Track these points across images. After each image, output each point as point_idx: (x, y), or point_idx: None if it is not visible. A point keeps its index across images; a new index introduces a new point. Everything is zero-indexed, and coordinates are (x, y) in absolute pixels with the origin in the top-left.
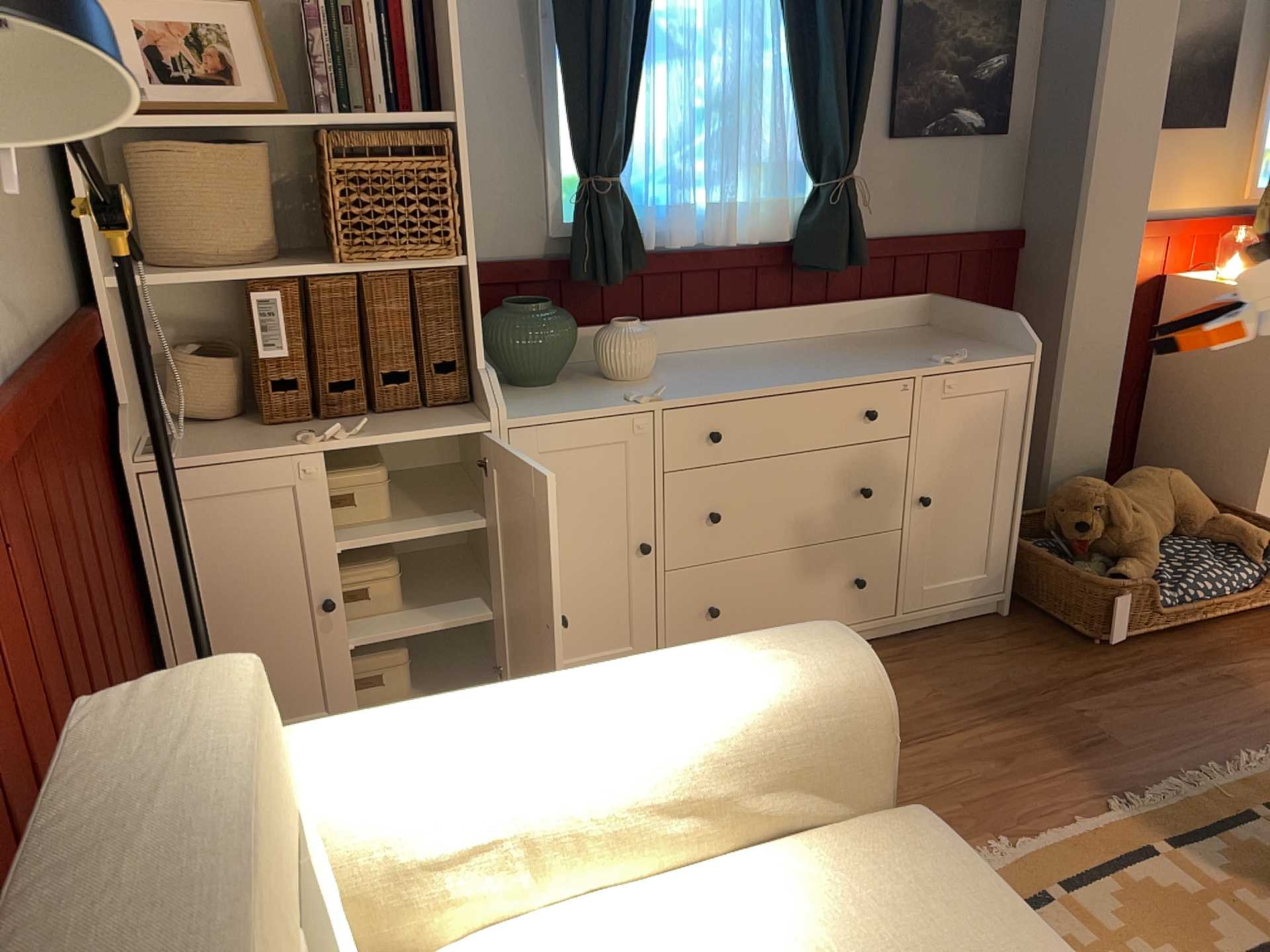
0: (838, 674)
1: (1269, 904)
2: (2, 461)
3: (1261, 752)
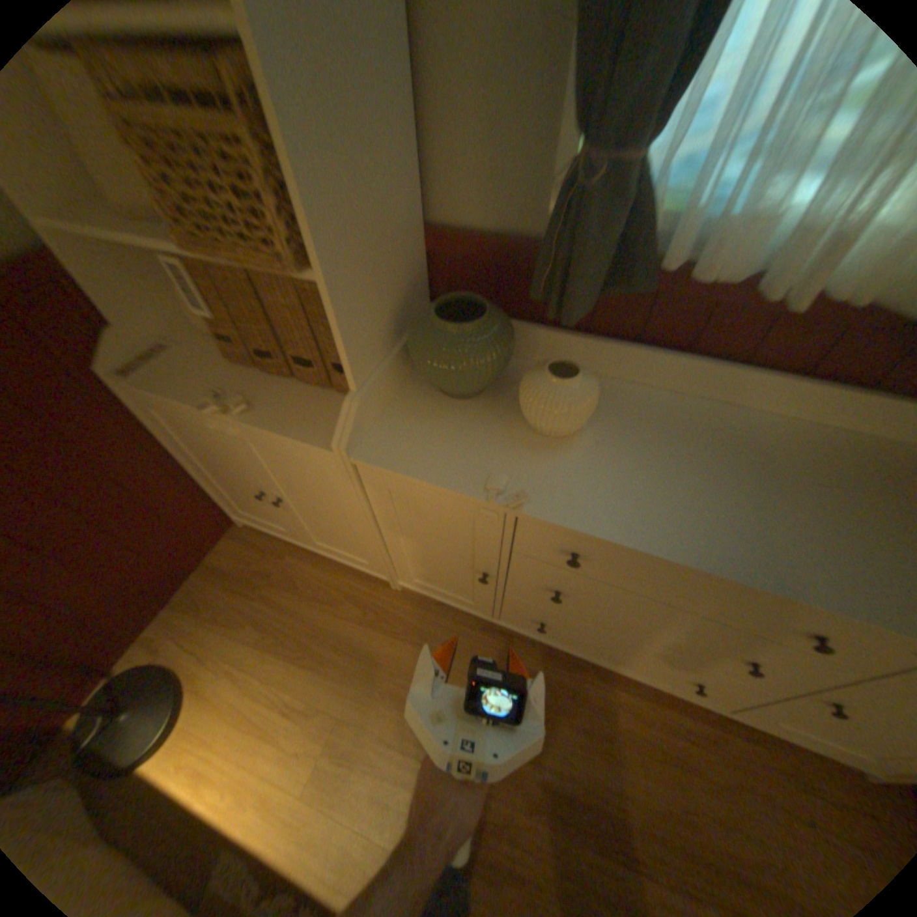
0: None
1: None
2: None
3: None
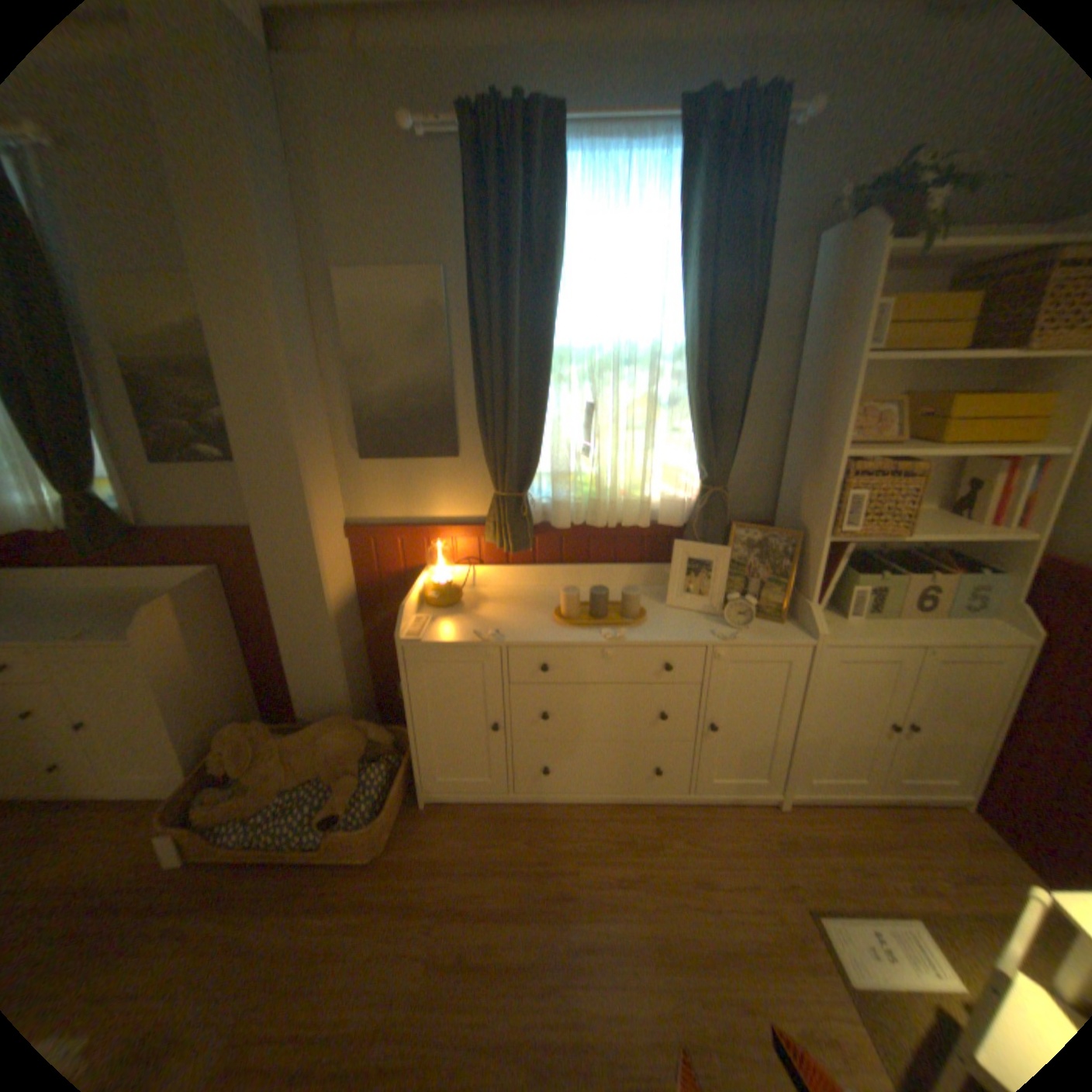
0: None
1: None
2: None
3: None
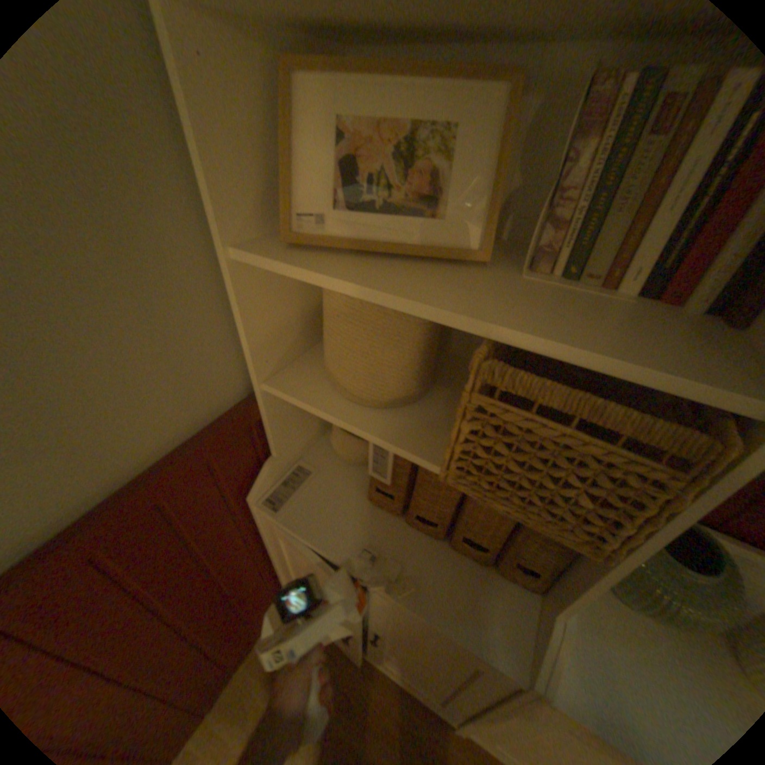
0: None
1: None
2: None
3: None
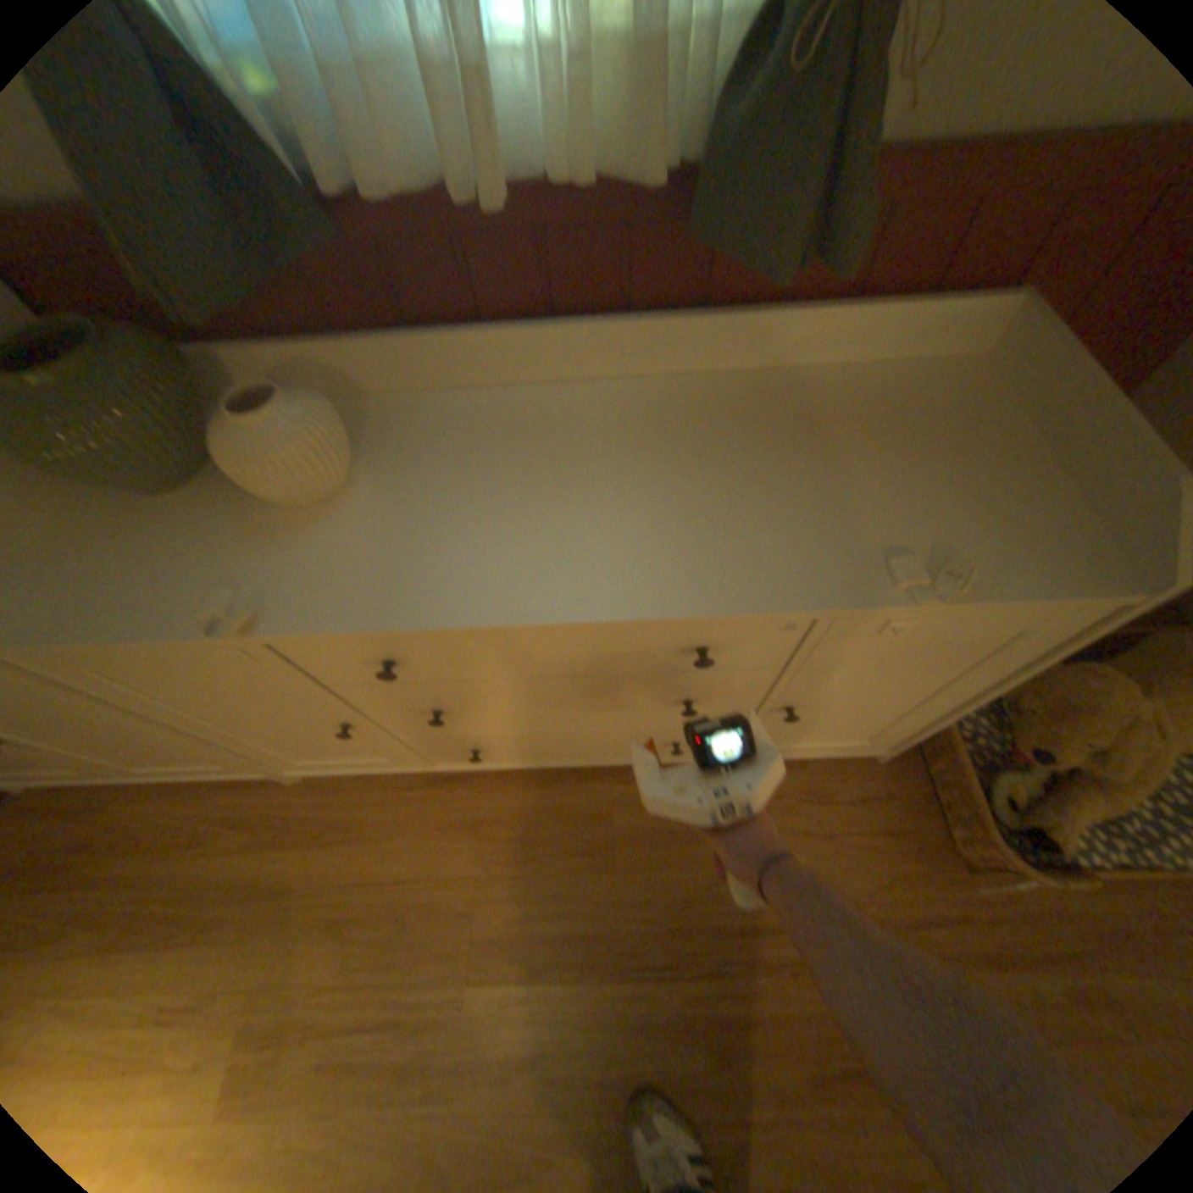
0: None
1: None
2: None
3: None
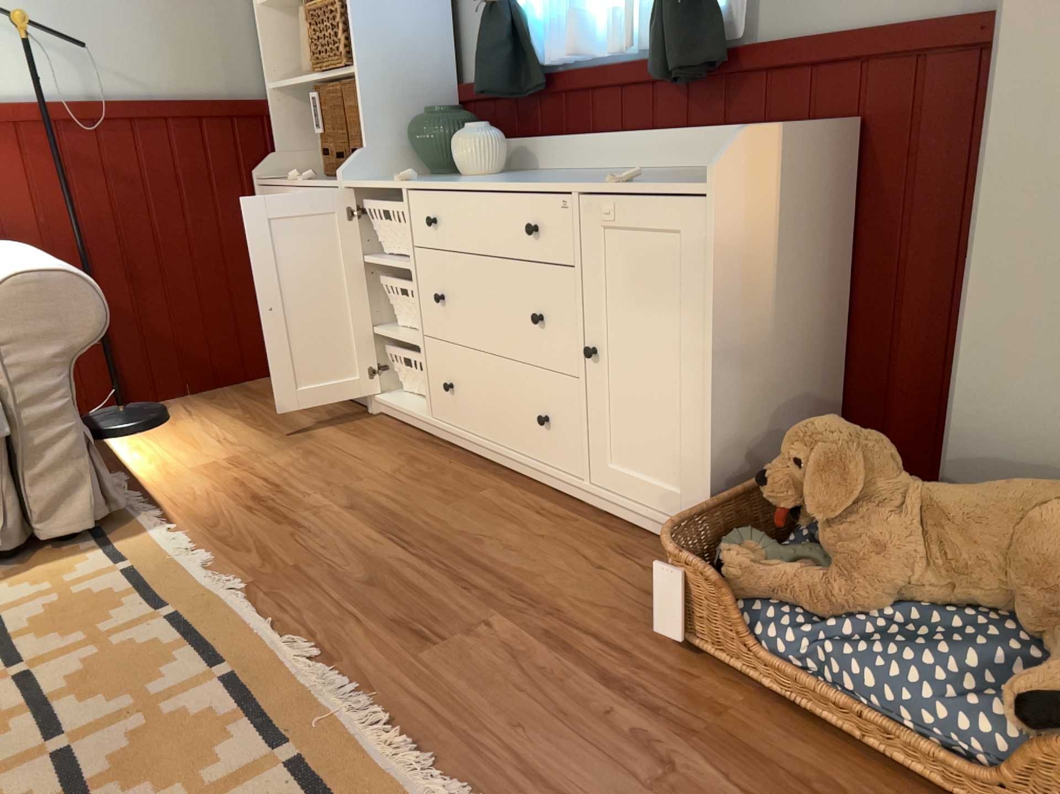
0: (2, 277)
1: (123, 737)
2: (60, 132)
3: (436, 773)
